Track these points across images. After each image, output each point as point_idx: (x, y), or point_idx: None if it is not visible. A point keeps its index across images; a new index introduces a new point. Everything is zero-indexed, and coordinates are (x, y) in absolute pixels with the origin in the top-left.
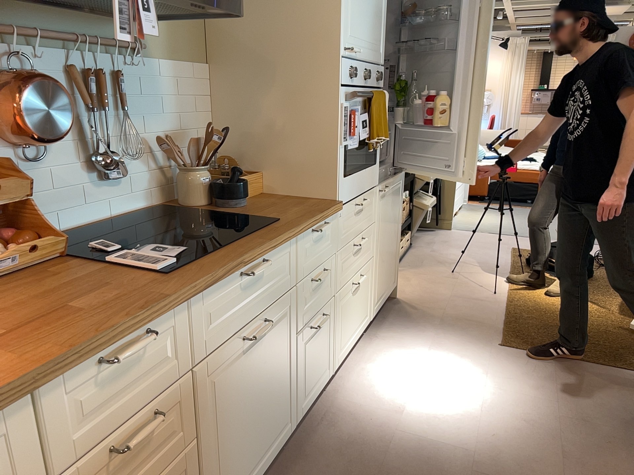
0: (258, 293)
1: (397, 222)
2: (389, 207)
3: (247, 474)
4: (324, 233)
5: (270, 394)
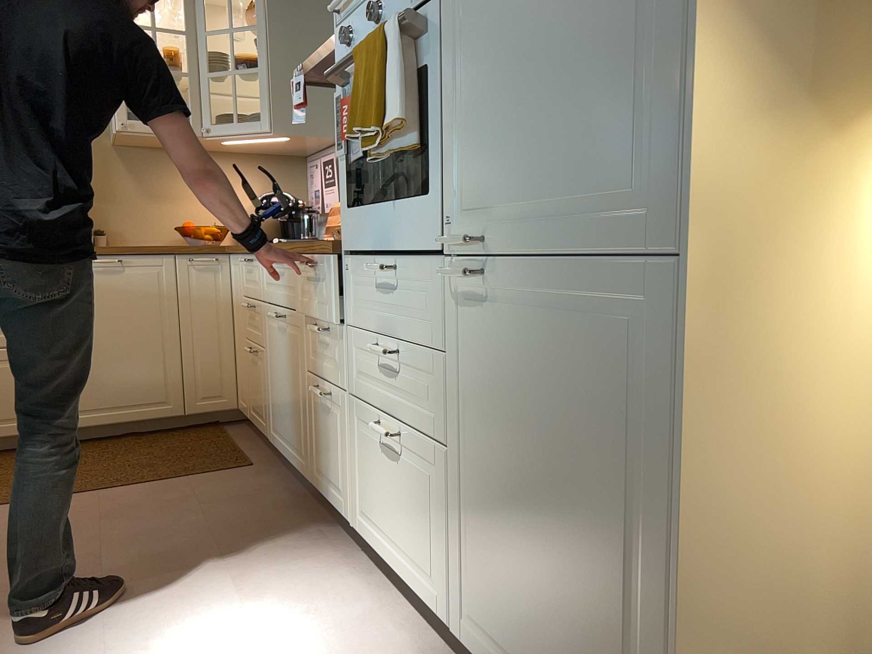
0: (283, 287)
1: (623, 495)
2: (520, 360)
3: (283, 437)
4: (328, 278)
5: (291, 395)
